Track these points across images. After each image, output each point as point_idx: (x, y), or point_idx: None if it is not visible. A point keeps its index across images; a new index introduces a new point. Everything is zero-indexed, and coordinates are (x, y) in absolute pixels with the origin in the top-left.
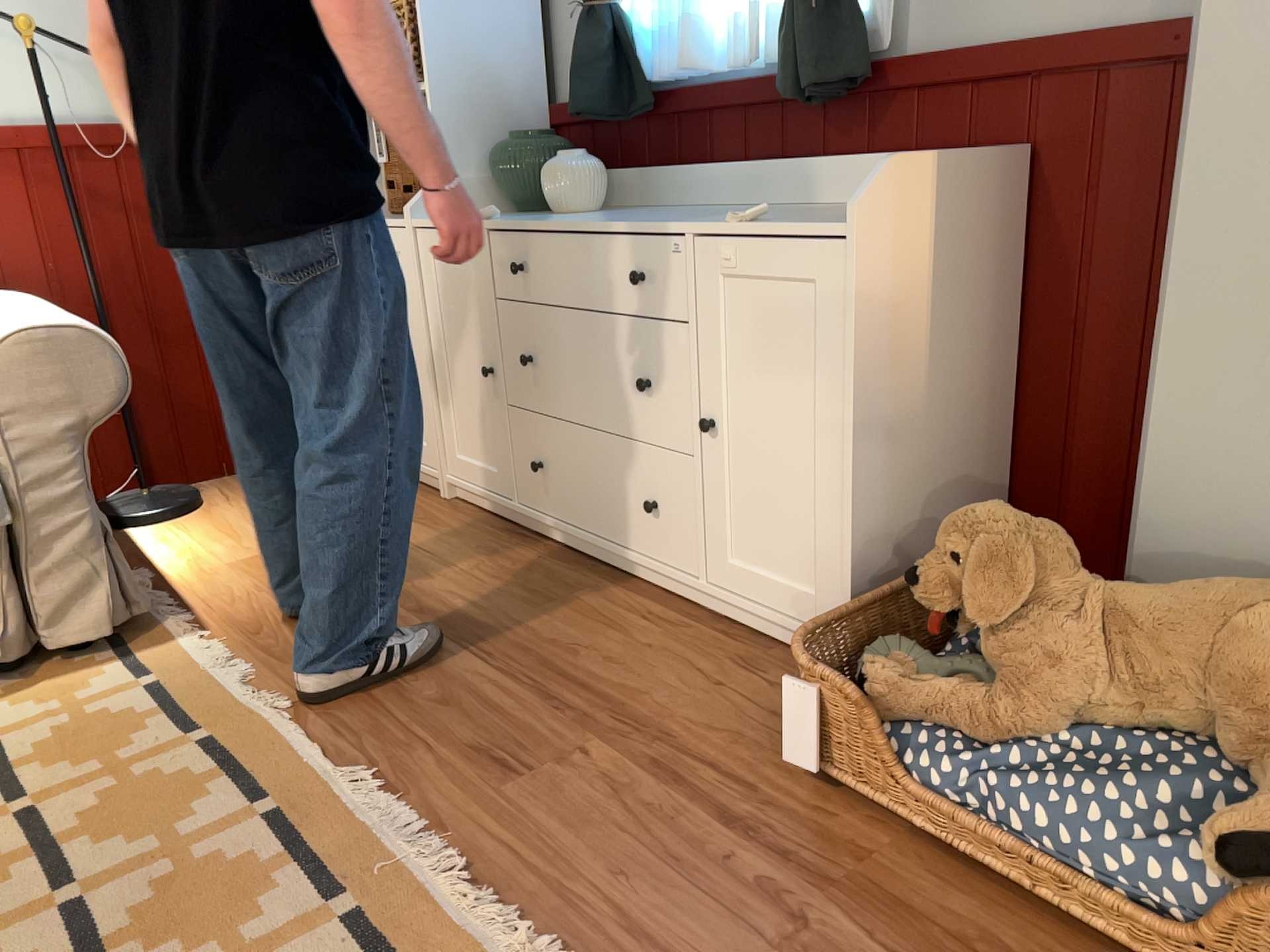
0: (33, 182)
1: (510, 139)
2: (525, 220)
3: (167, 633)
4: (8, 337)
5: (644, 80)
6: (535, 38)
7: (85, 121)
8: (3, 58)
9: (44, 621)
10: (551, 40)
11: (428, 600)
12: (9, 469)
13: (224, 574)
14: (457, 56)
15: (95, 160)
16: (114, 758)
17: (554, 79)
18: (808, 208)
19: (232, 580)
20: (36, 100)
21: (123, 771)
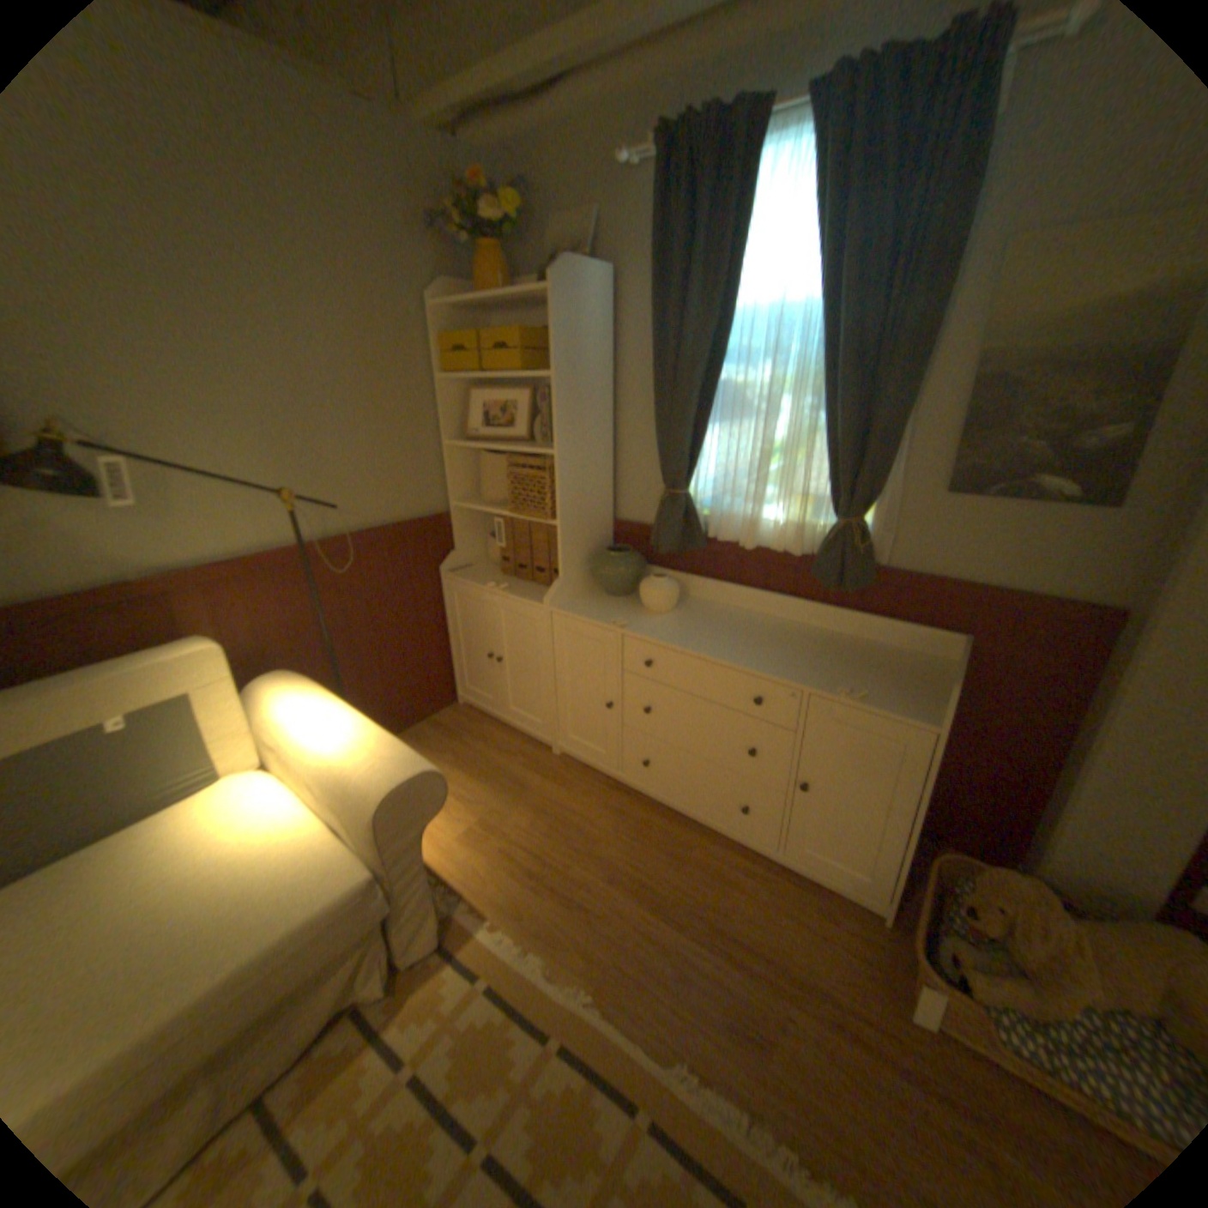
0: (276, 584)
1: (609, 555)
2: (648, 630)
3: (462, 930)
4: (380, 795)
5: (704, 534)
6: (610, 482)
7: (308, 536)
8: (254, 503)
9: (396, 955)
10: (616, 480)
11: (608, 869)
12: (381, 879)
13: (458, 852)
14: (574, 502)
15: (316, 561)
16: (510, 1085)
17: (616, 502)
18: (825, 636)
19: (467, 858)
20: (276, 528)
21: (525, 1099)
